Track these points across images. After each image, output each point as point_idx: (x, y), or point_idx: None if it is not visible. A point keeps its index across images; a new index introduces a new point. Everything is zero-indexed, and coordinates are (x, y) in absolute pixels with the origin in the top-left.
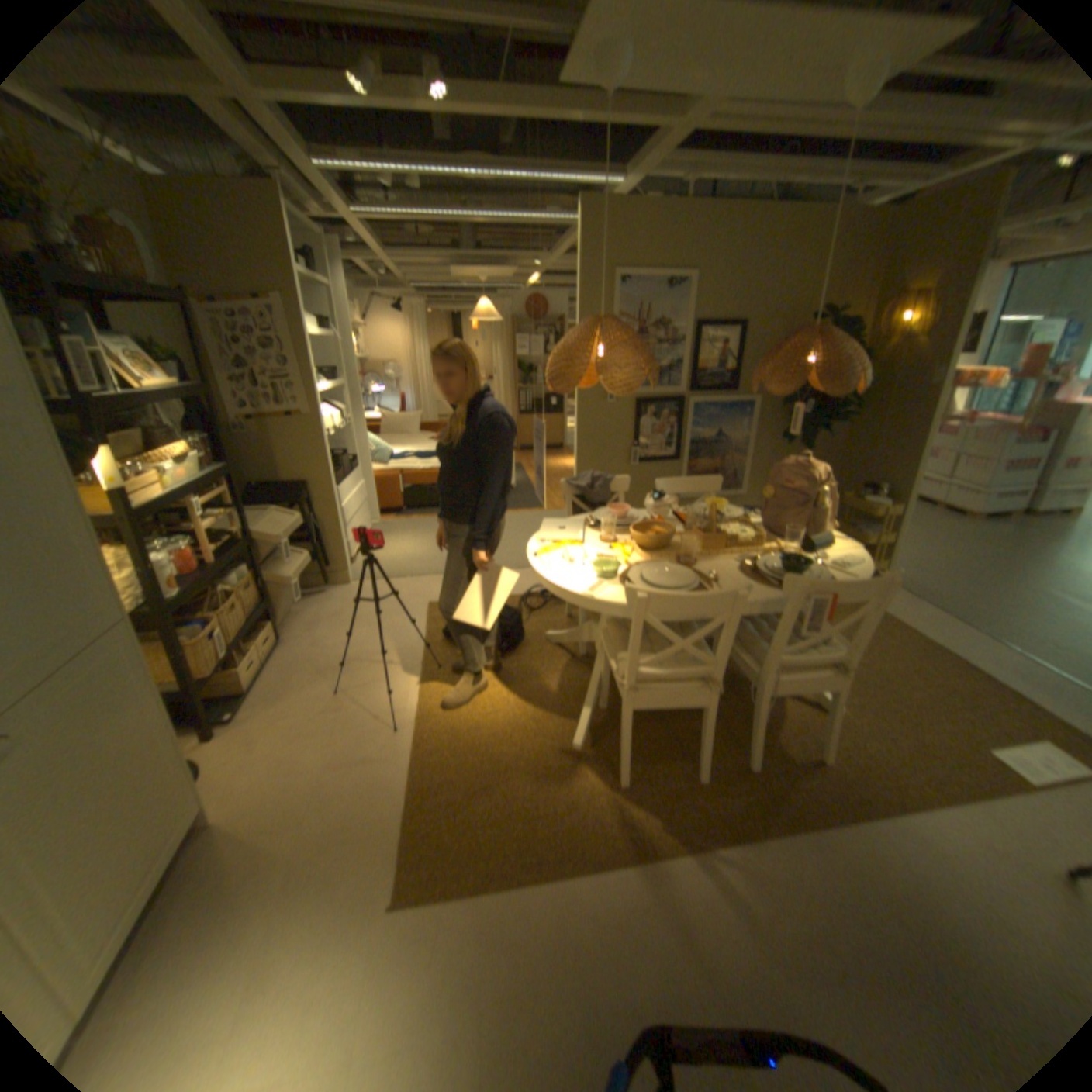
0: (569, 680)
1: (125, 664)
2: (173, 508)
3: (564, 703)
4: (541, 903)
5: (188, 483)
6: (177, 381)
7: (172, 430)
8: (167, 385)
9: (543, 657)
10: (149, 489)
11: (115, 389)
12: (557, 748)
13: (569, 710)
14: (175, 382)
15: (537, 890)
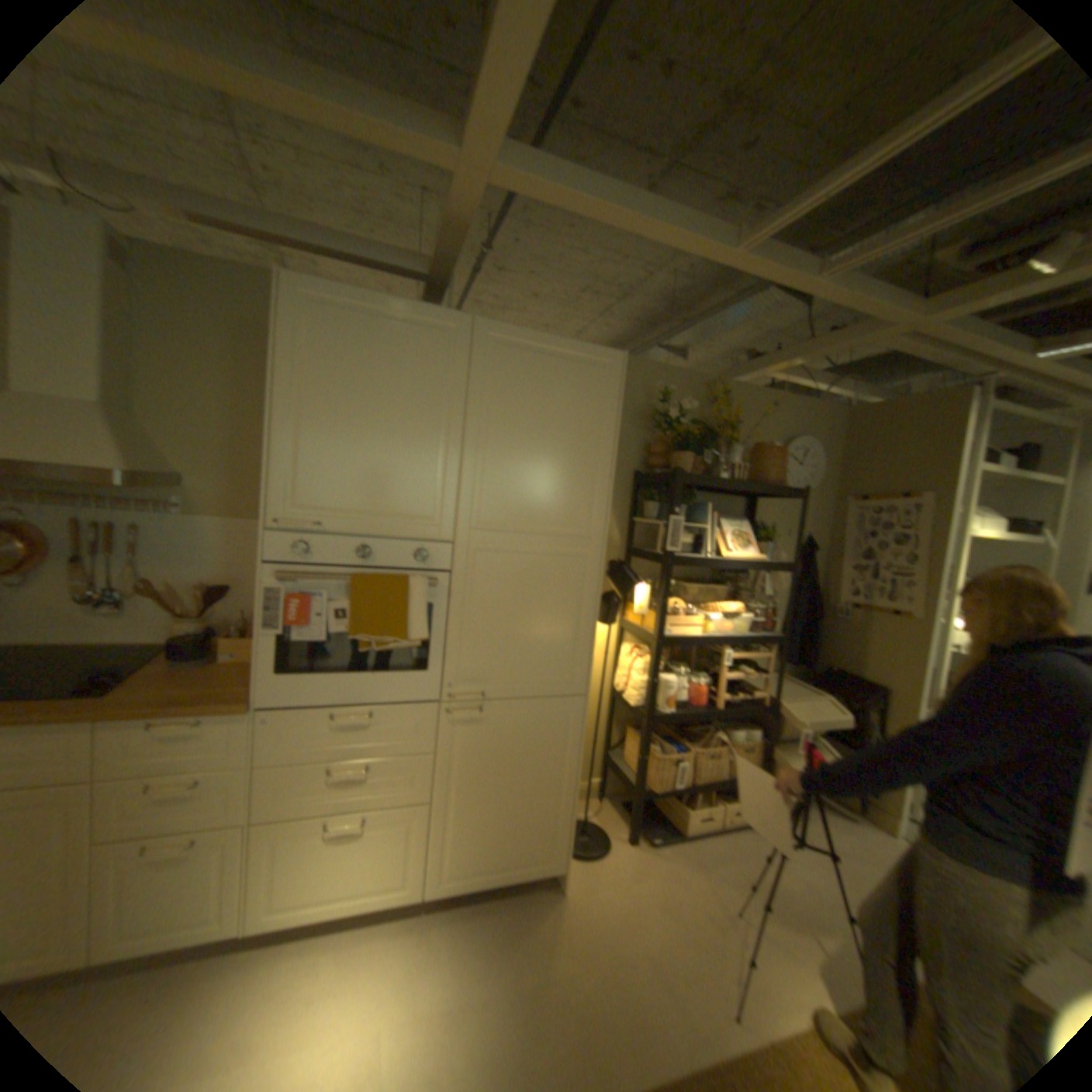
0: None
1: (569, 725)
2: (721, 653)
3: None
4: None
5: (730, 637)
6: (766, 558)
7: (756, 595)
8: (753, 559)
9: None
10: (689, 629)
11: (706, 554)
12: None
13: None
14: (763, 558)
15: None
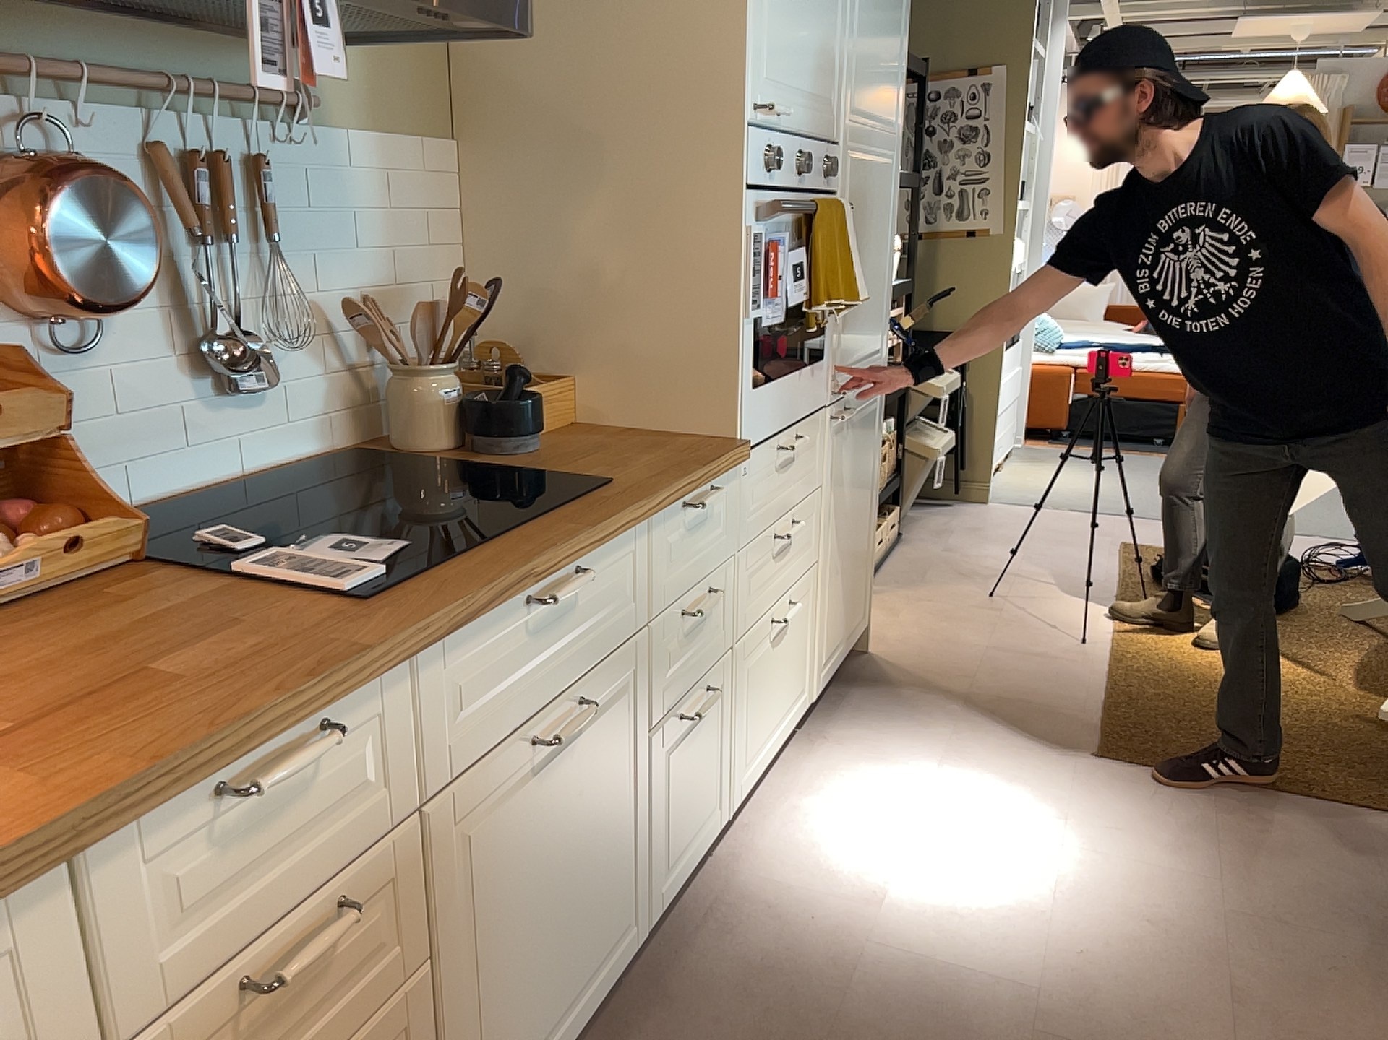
0: (1379, 662)
1: (878, 416)
2: None
3: (1365, 680)
4: (1305, 809)
5: None
6: None
7: None
8: None
9: (1330, 631)
10: None
11: None
12: (1346, 713)
13: (1373, 687)
14: None
15: (1300, 800)
